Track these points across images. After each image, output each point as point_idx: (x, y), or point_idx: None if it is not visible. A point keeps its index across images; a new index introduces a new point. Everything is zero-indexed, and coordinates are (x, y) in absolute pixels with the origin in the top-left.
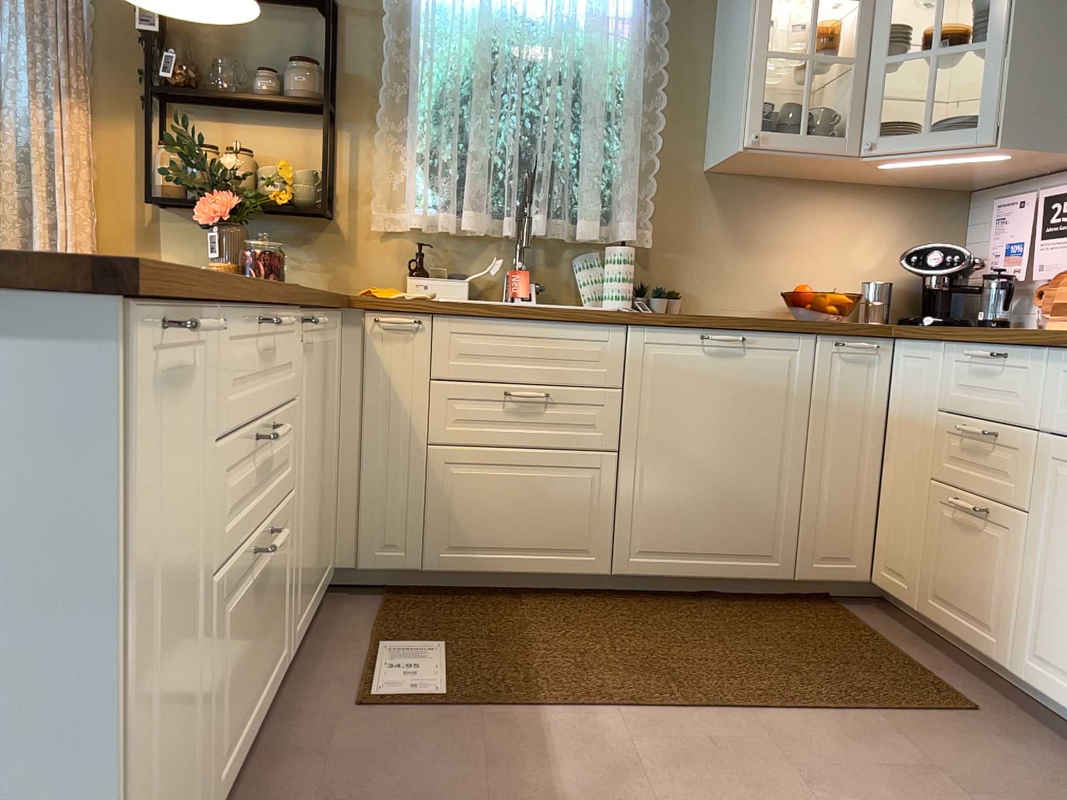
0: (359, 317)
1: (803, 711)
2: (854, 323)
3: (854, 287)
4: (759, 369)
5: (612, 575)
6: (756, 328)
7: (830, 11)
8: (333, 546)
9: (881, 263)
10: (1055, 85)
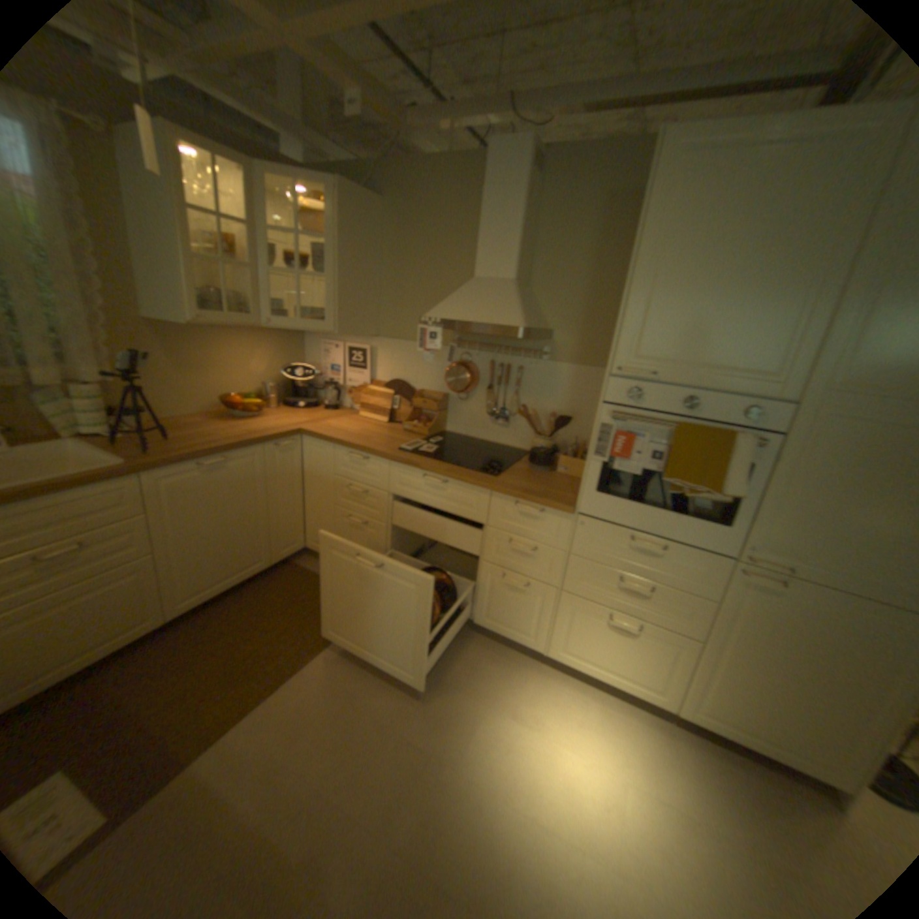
0: None
1: (318, 652)
2: (277, 430)
3: (252, 386)
4: (233, 472)
5: (162, 623)
6: (229, 451)
7: (214, 215)
8: None
9: (265, 370)
10: (353, 303)
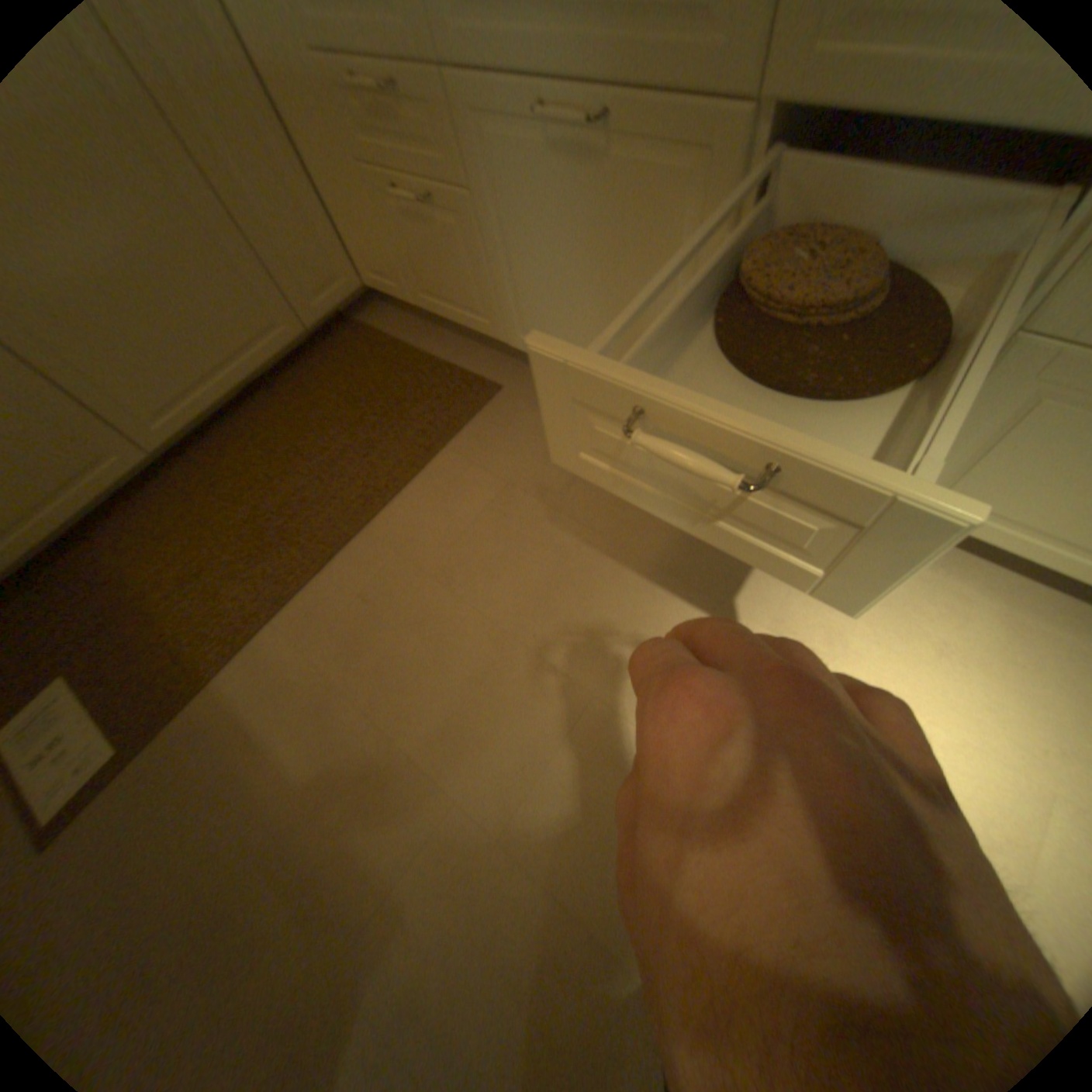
0: None
1: (395, 490)
2: None
3: None
4: None
5: (143, 453)
6: None
7: None
8: None
9: None
10: None
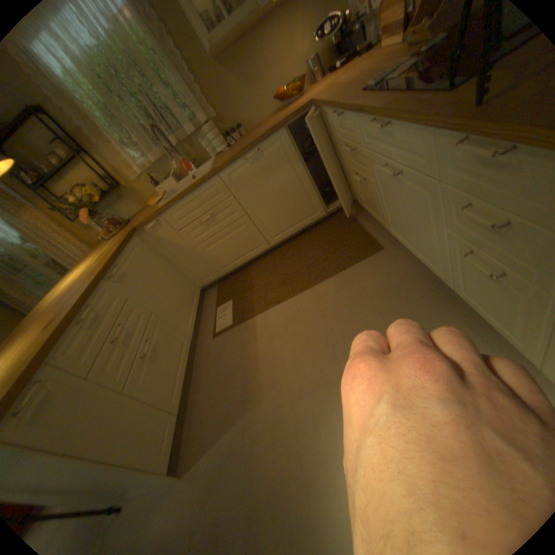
0: (144, 228)
1: (327, 277)
2: (297, 106)
3: (304, 64)
4: (271, 155)
5: (271, 245)
6: (260, 141)
7: None
8: (196, 284)
9: (310, 41)
10: None
